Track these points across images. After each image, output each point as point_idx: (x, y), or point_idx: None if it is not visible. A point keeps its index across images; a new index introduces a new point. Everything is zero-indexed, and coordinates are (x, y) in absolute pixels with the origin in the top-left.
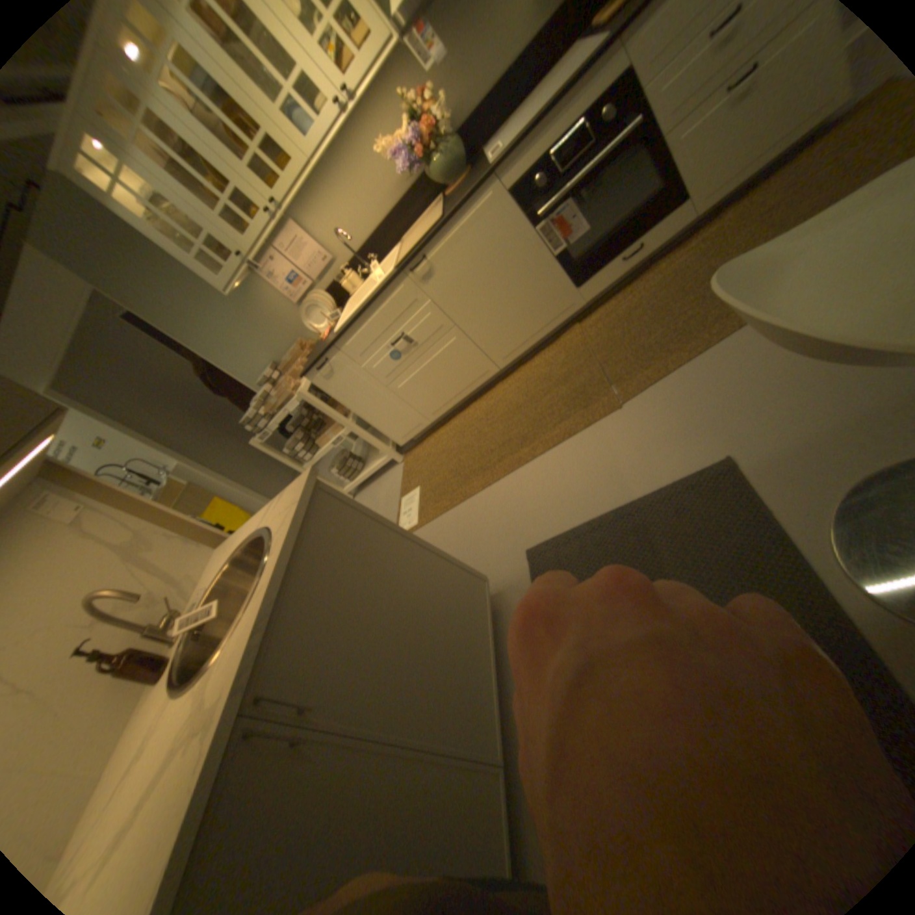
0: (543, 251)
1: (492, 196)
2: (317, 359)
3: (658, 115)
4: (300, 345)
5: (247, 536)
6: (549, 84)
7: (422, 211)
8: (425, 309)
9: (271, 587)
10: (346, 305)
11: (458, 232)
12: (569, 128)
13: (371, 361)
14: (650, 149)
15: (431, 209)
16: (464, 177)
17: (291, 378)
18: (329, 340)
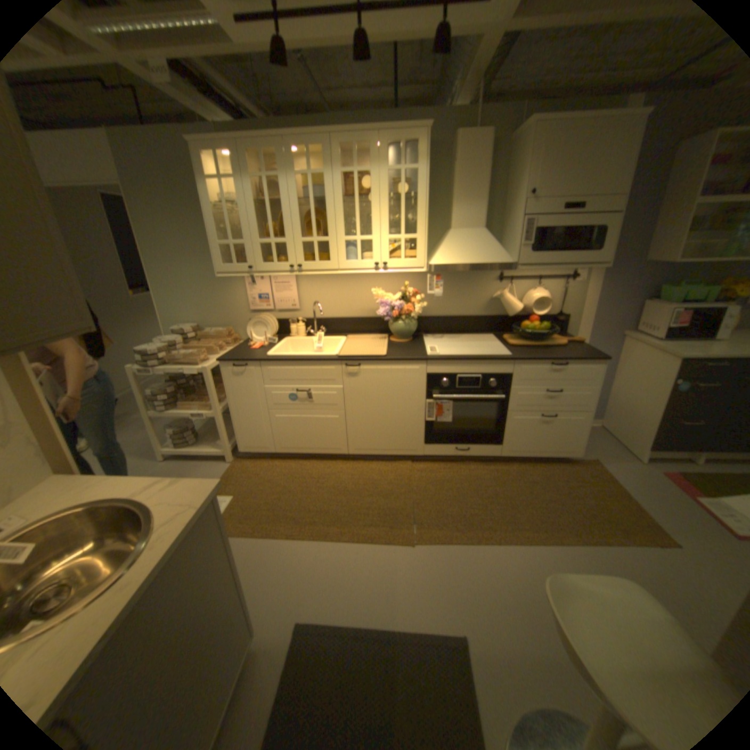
0: (420, 414)
1: (416, 370)
2: (240, 360)
3: (510, 402)
4: (228, 334)
5: (113, 497)
6: (471, 341)
7: (369, 333)
8: (334, 389)
9: (140, 592)
10: (283, 340)
11: (386, 370)
12: (471, 374)
13: (274, 389)
14: (497, 410)
15: (376, 338)
16: (405, 342)
17: (205, 352)
18: (258, 356)
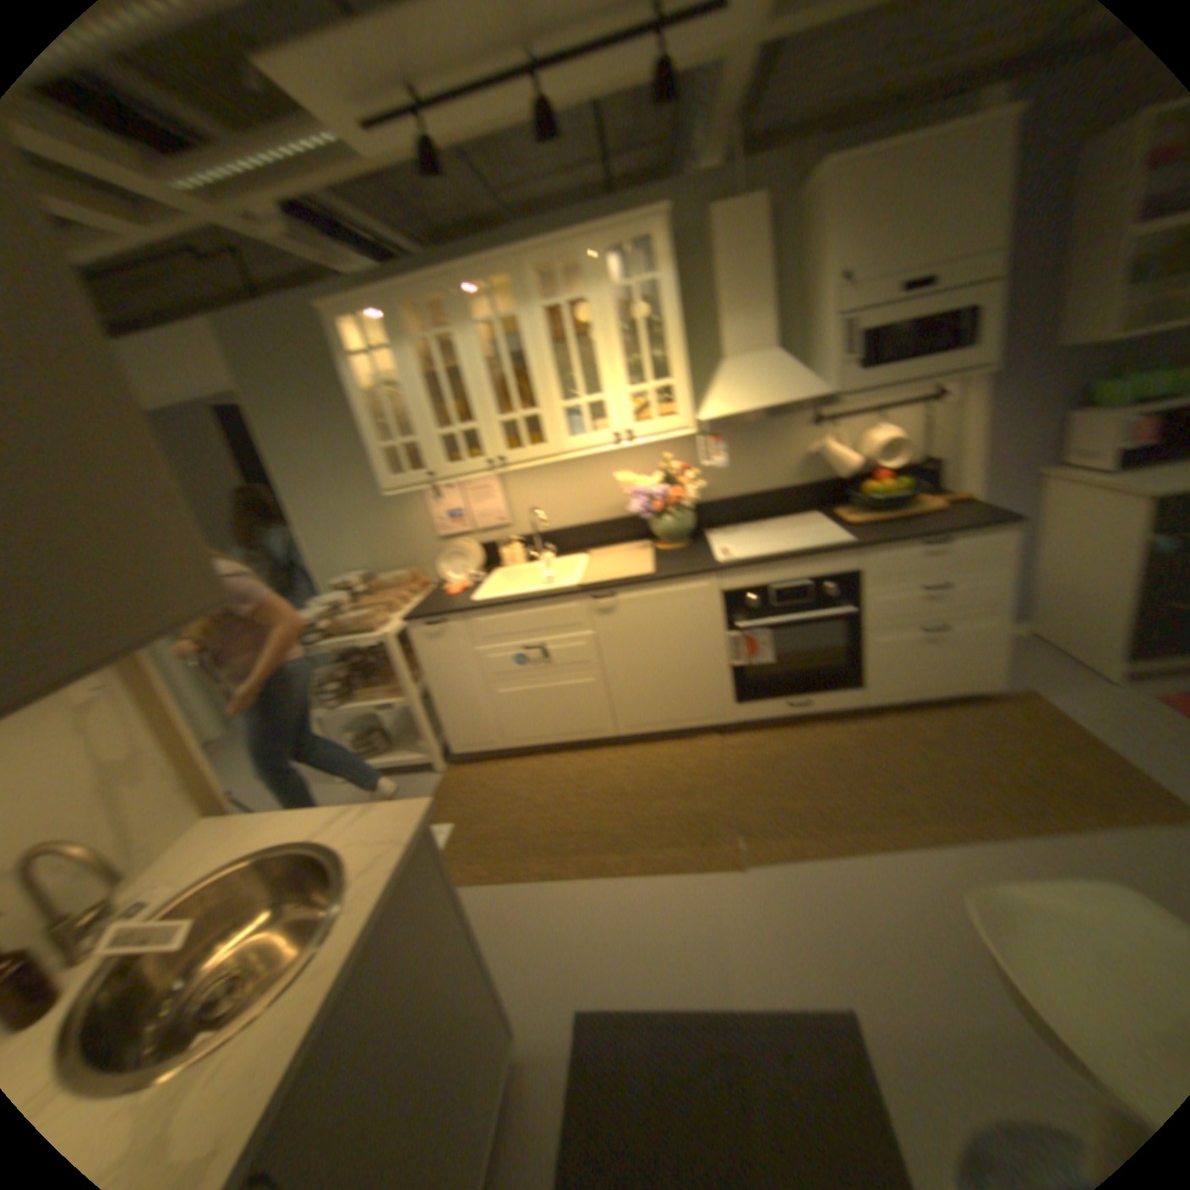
0: (718, 656)
1: (701, 588)
2: (429, 615)
3: (862, 615)
4: (406, 578)
5: (278, 843)
6: (781, 529)
7: (617, 542)
8: (577, 637)
9: (336, 978)
10: (489, 574)
11: (653, 595)
12: (790, 580)
13: (485, 650)
14: (843, 632)
15: (629, 548)
16: (676, 546)
17: (377, 610)
18: (455, 603)
